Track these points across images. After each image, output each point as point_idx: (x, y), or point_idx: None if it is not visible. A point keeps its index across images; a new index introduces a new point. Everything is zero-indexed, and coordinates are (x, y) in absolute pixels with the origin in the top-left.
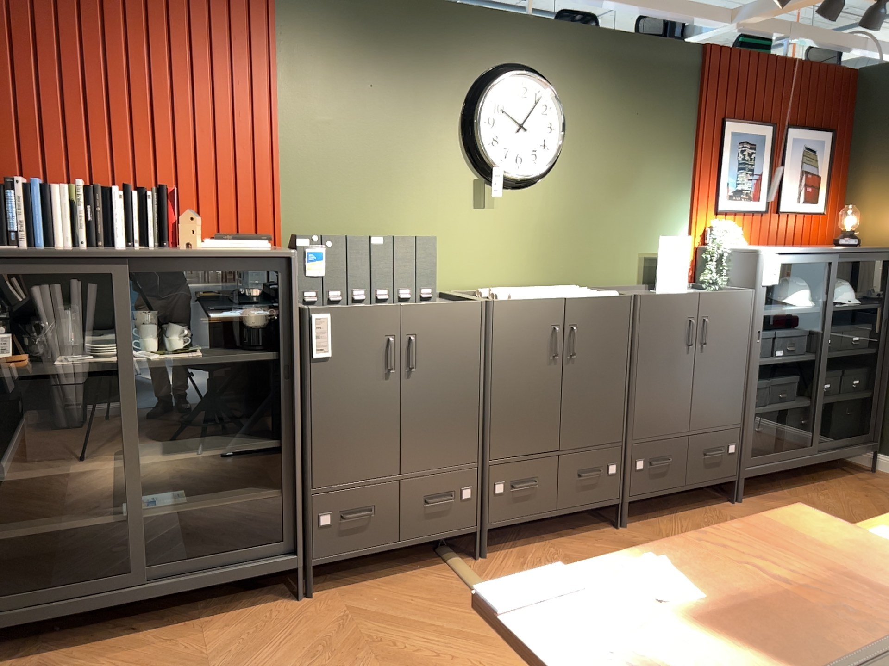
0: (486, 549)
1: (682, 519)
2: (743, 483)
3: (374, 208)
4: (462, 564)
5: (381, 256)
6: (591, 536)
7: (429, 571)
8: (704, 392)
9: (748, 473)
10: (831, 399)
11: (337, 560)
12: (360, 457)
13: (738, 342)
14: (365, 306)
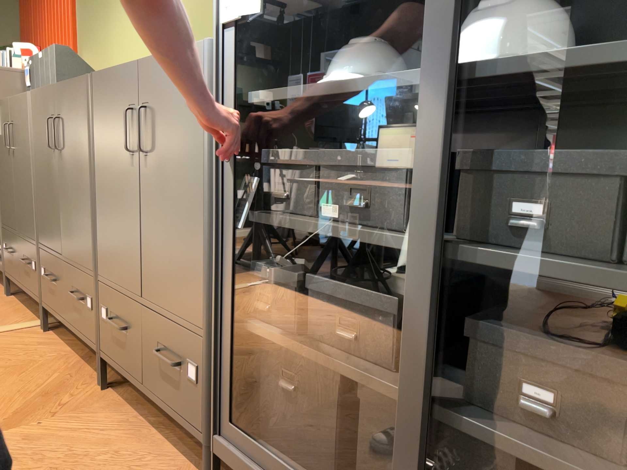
0: (63, 332)
1: (133, 434)
2: (213, 465)
3: (102, 40)
4: (29, 324)
5: (42, 68)
6: (84, 373)
7: (30, 318)
8: (152, 238)
9: (218, 451)
10: (532, 453)
11: (9, 278)
12: (9, 210)
13: (187, 153)
14: (4, 100)
